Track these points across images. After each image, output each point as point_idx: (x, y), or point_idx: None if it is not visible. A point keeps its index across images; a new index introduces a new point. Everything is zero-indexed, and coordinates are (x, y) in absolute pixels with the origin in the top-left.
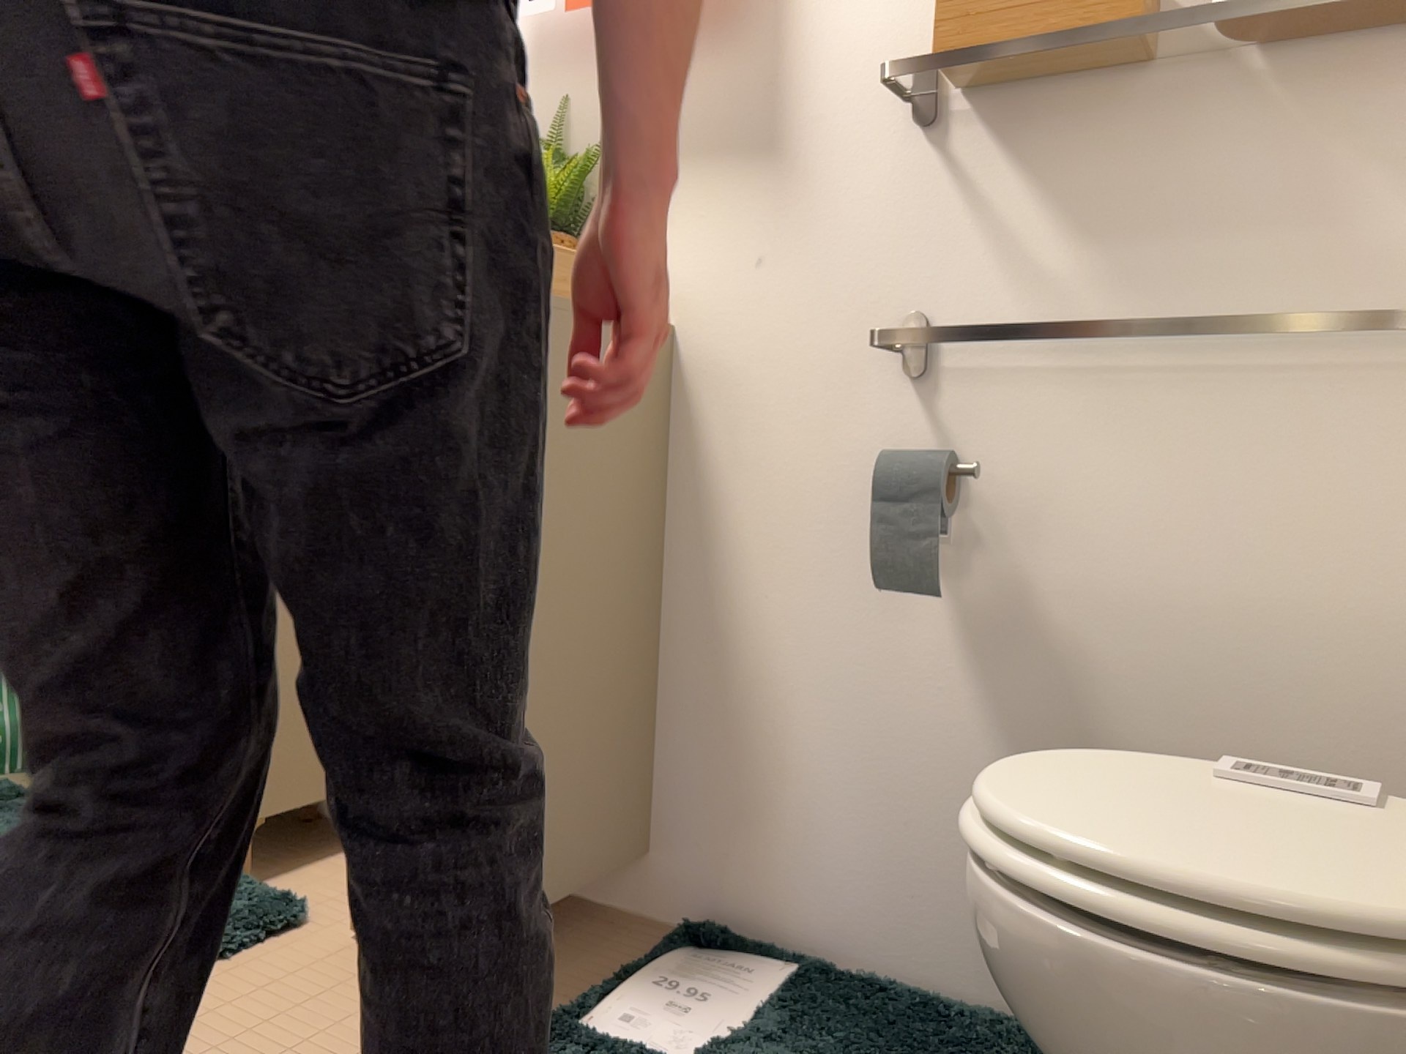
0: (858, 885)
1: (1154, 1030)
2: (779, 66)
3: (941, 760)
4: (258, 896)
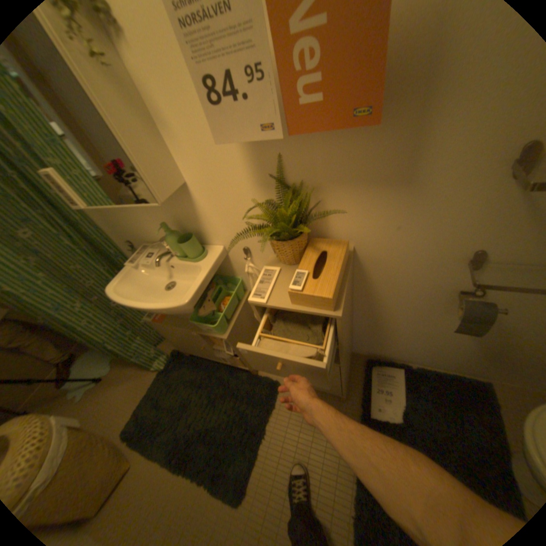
0: (418, 354)
1: None
2: (422, 138)
3: (453, 341)
4: (267, 385)
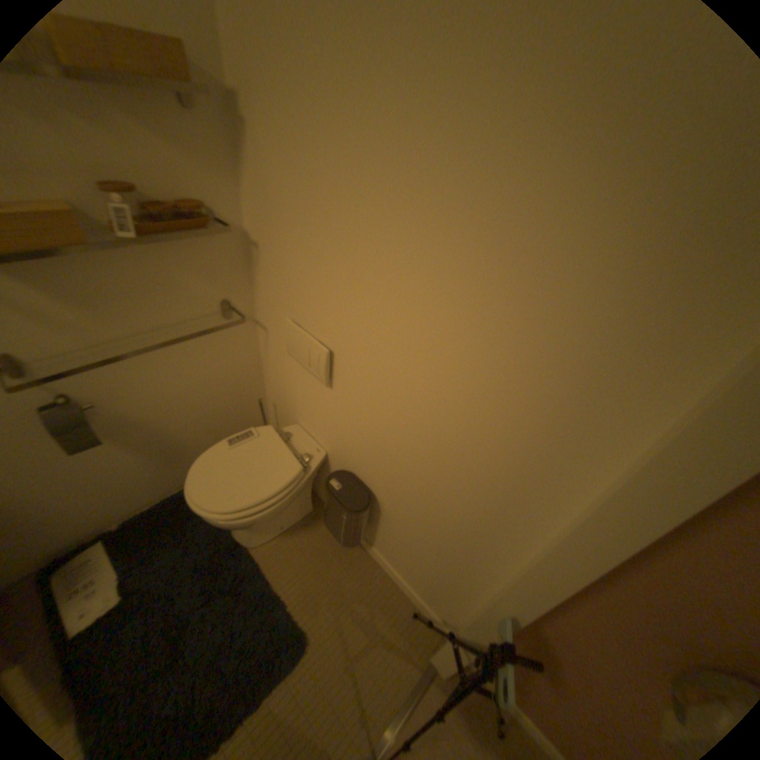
0: (98, 511)
1: (265, 518)
2: None
3: (110, 469)
4: None
